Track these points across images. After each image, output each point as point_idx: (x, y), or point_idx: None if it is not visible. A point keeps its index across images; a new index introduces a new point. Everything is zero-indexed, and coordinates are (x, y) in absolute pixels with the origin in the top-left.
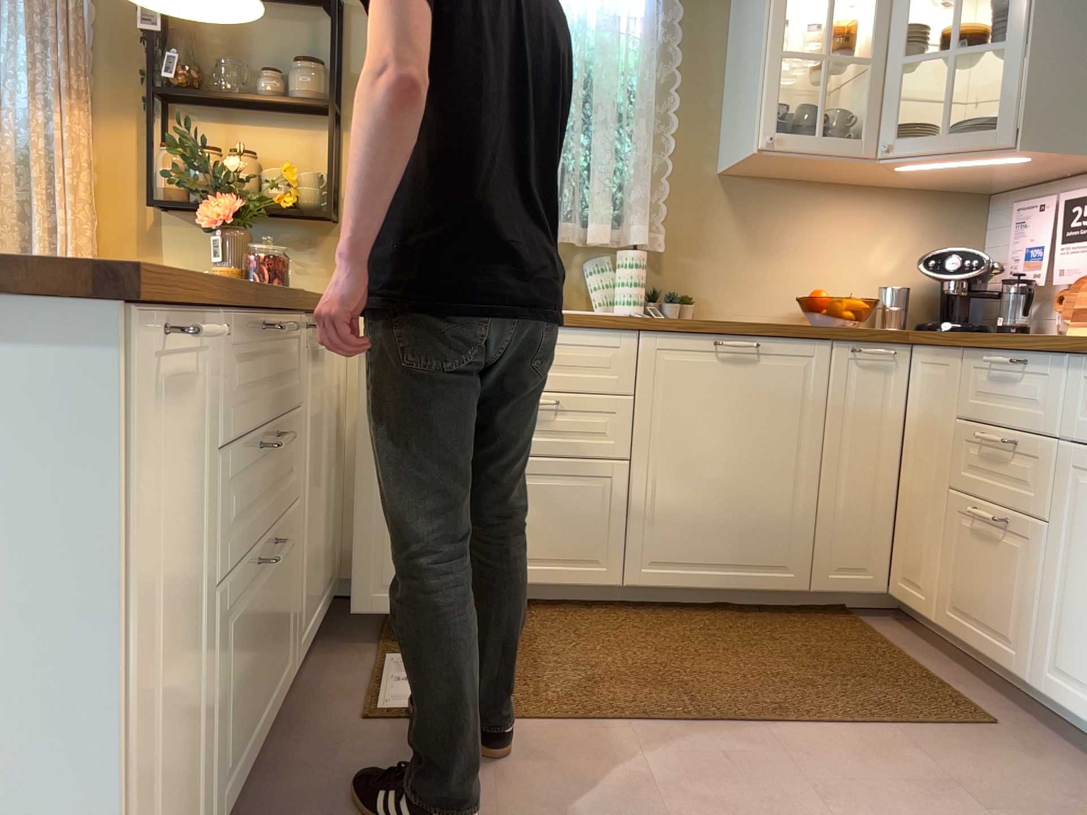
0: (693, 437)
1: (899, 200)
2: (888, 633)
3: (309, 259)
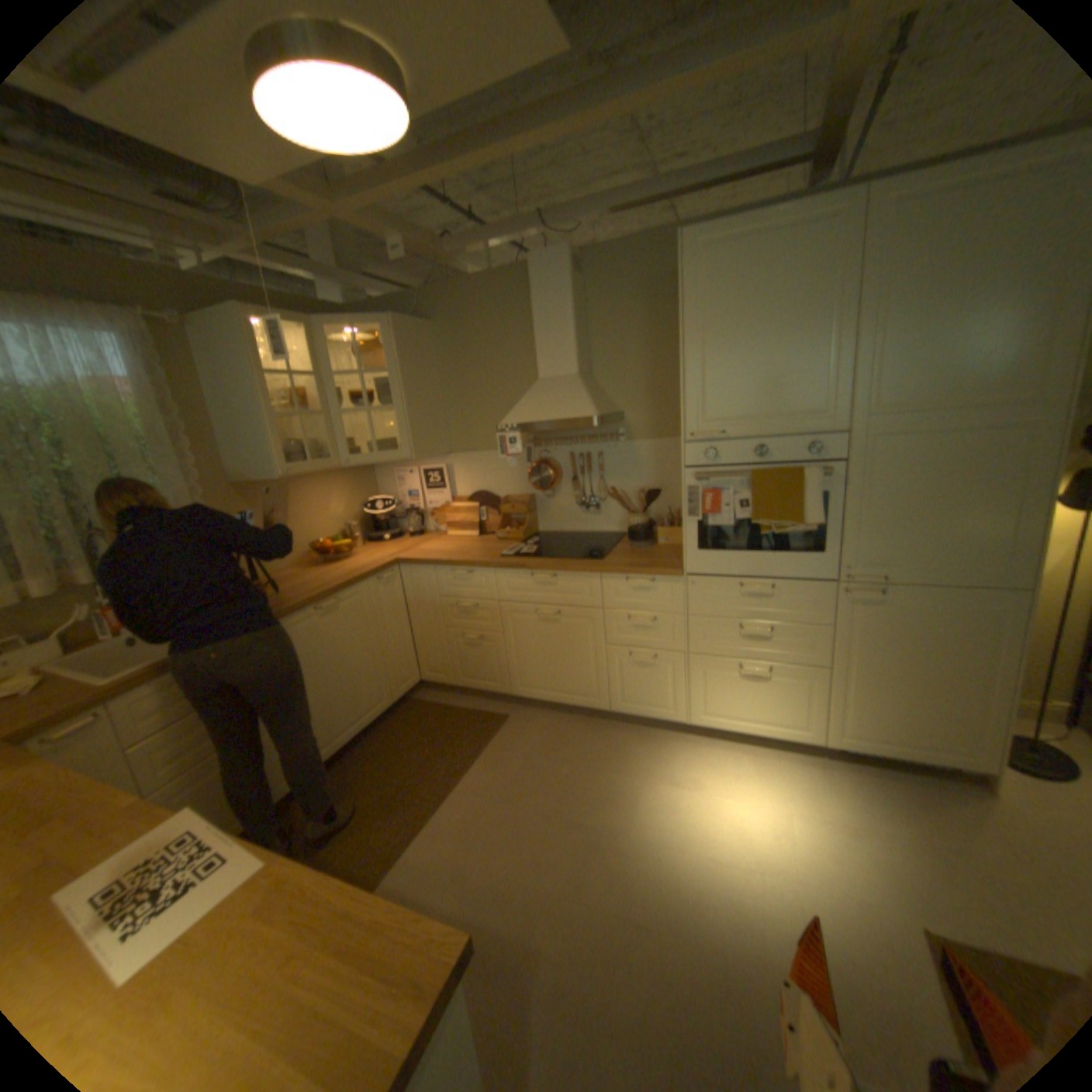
0: (318, 670)
1: (333, 475)
2: (430, 700)
3: None
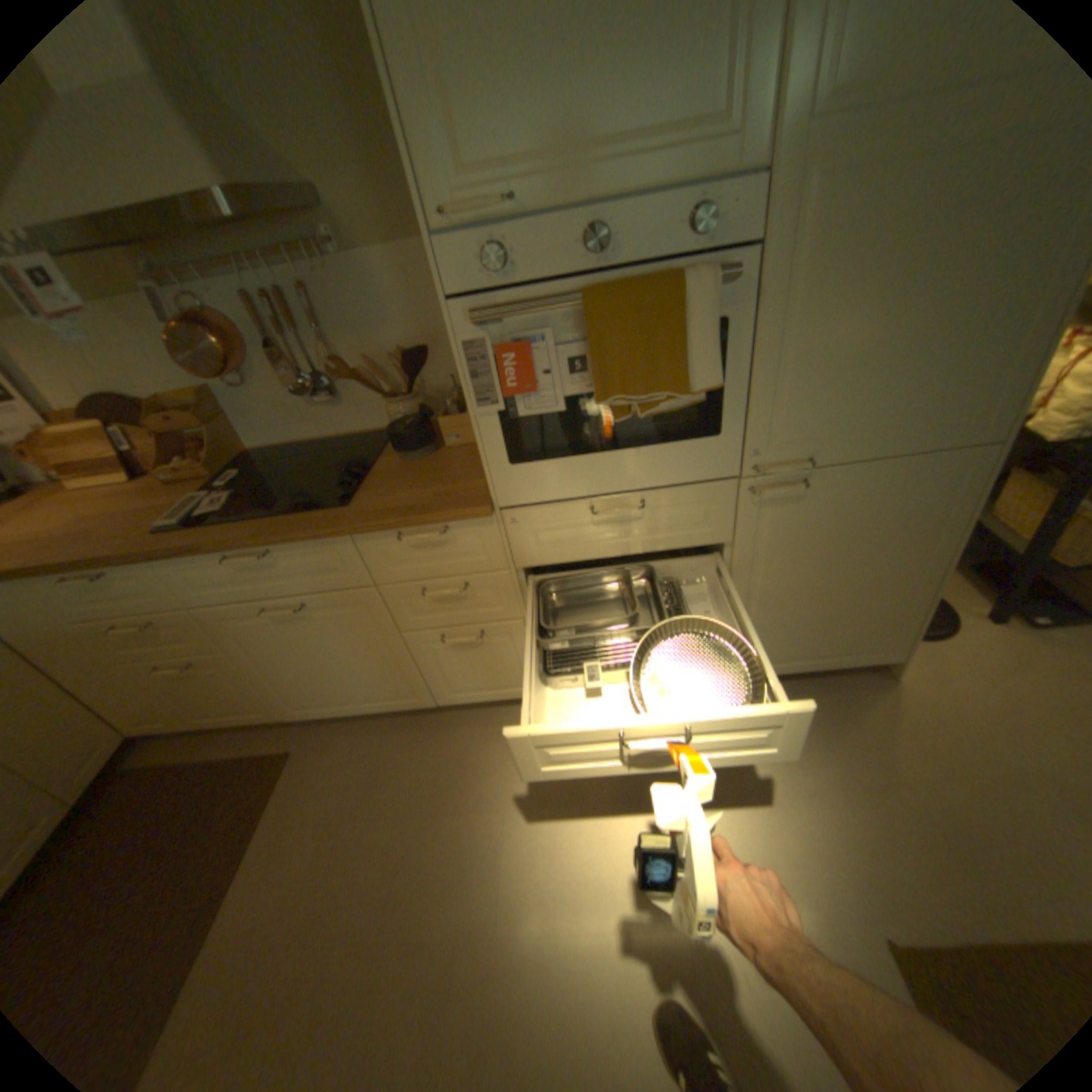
0: None
1: None
2: (156, 757)
3: None
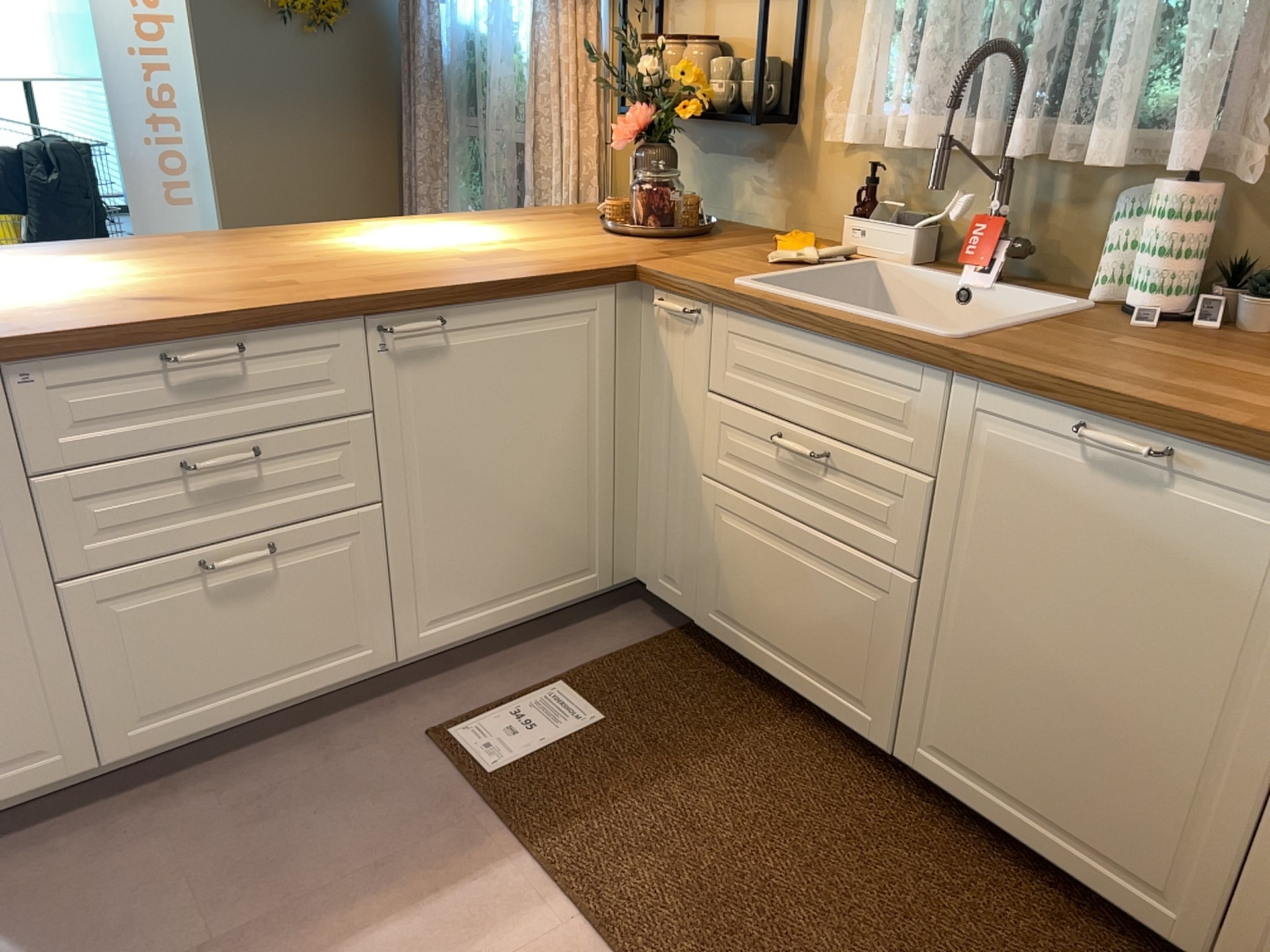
0: (1016, 584)
1: None
2: None
3: (763, 175)
